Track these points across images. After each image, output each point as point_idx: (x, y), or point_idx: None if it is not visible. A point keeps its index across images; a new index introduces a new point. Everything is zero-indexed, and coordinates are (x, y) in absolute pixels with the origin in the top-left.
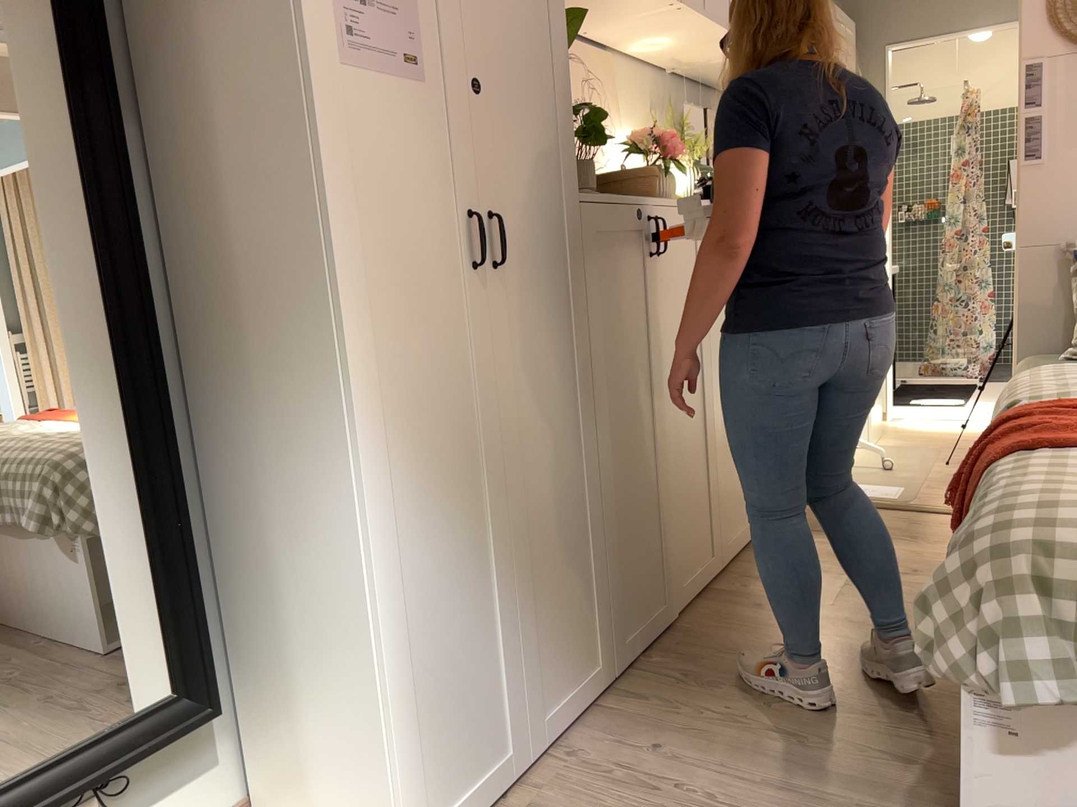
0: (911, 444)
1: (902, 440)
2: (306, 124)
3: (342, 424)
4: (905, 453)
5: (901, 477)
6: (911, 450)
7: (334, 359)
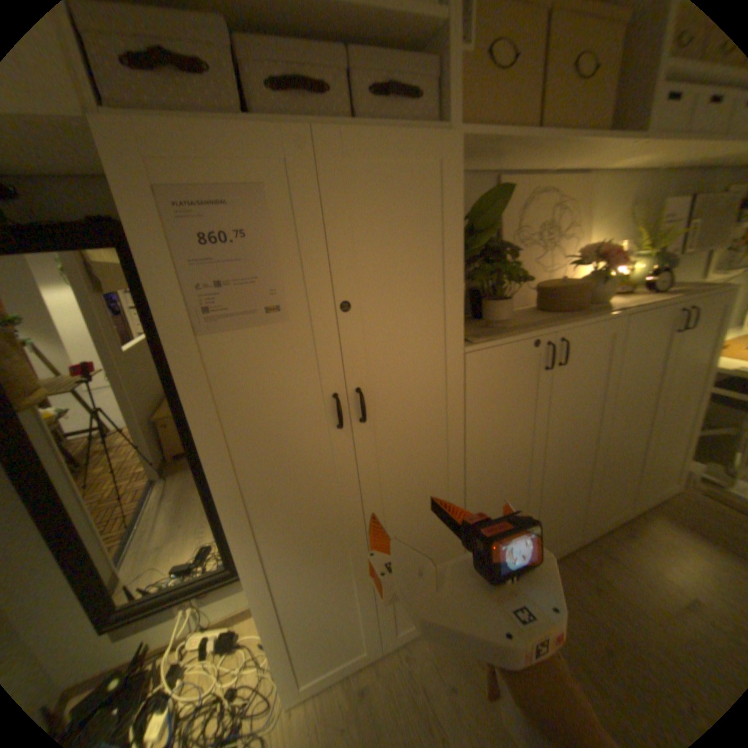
0: None
1: None
2: (178, 385)
3: (227, 535)
4: None
5: None
6: None
7: (218, 506)
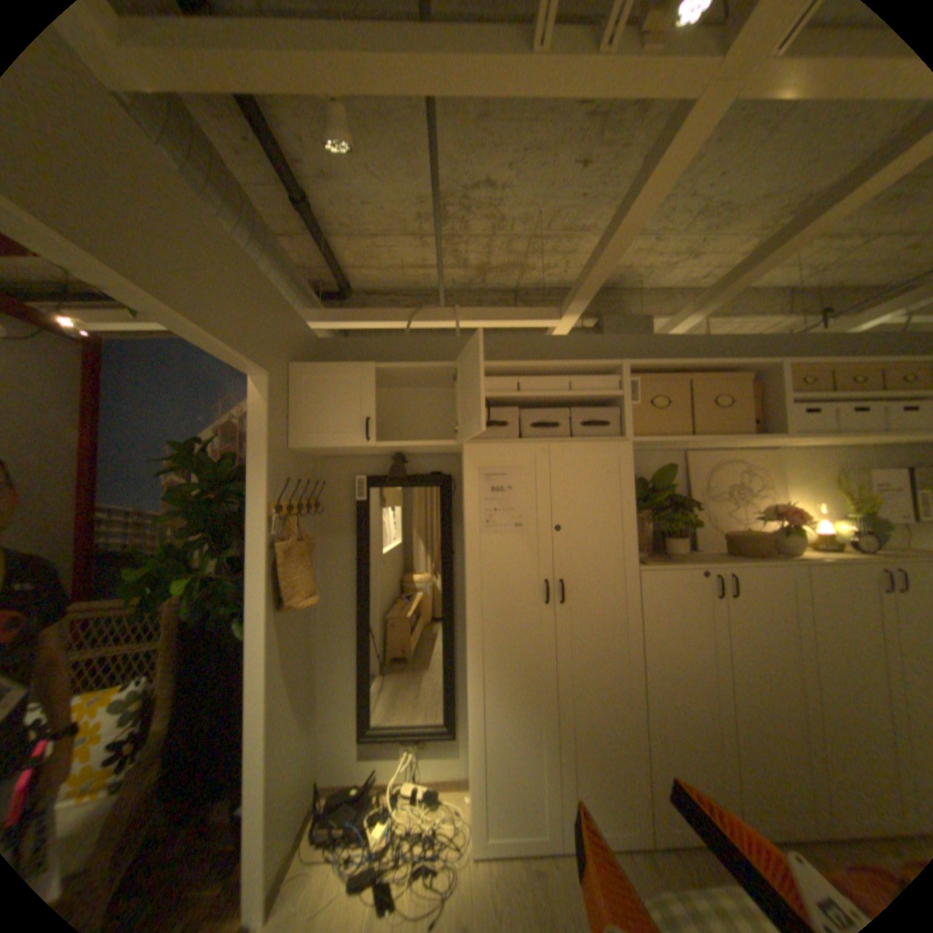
0: None
1: None
2: (466, 558)
3: (468, 660)
4: None
5: None
6: None
7: (468, 637)
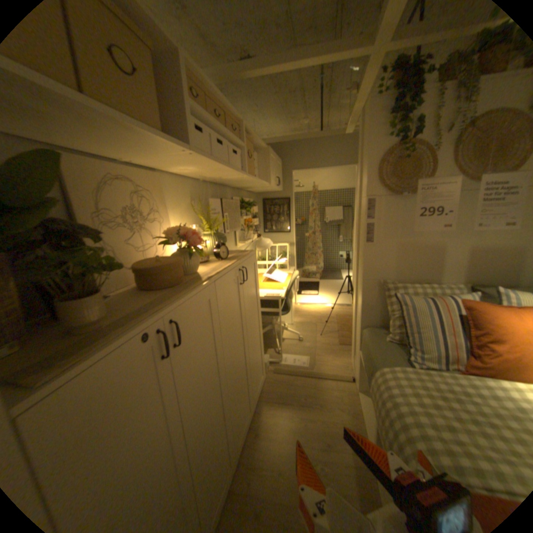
0: (307, 322)
1: (303, 319)
2: None
3: None
4: (306, 329)
5: (307, 348)
6: (307, 326)
7: None
